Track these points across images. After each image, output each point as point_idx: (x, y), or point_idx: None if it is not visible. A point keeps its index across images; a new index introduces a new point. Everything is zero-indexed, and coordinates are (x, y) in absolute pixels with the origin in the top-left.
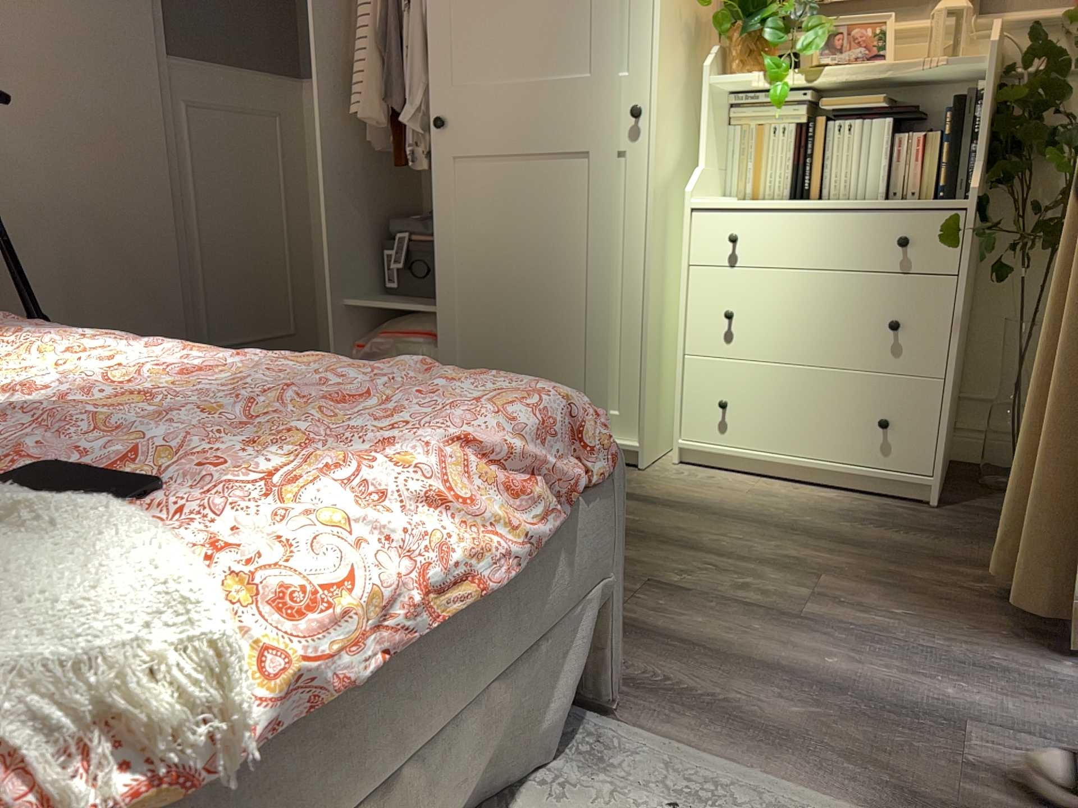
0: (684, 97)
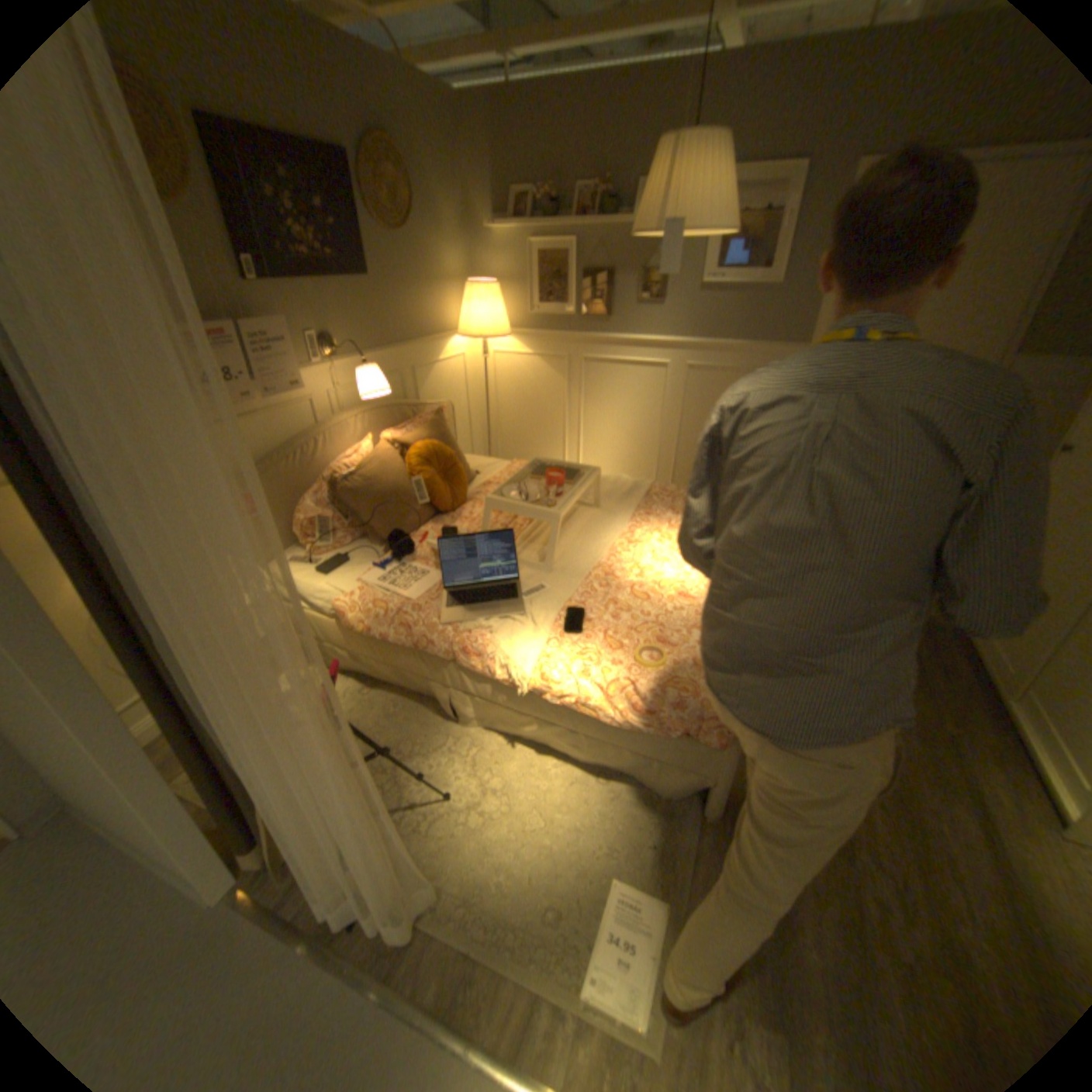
0: None
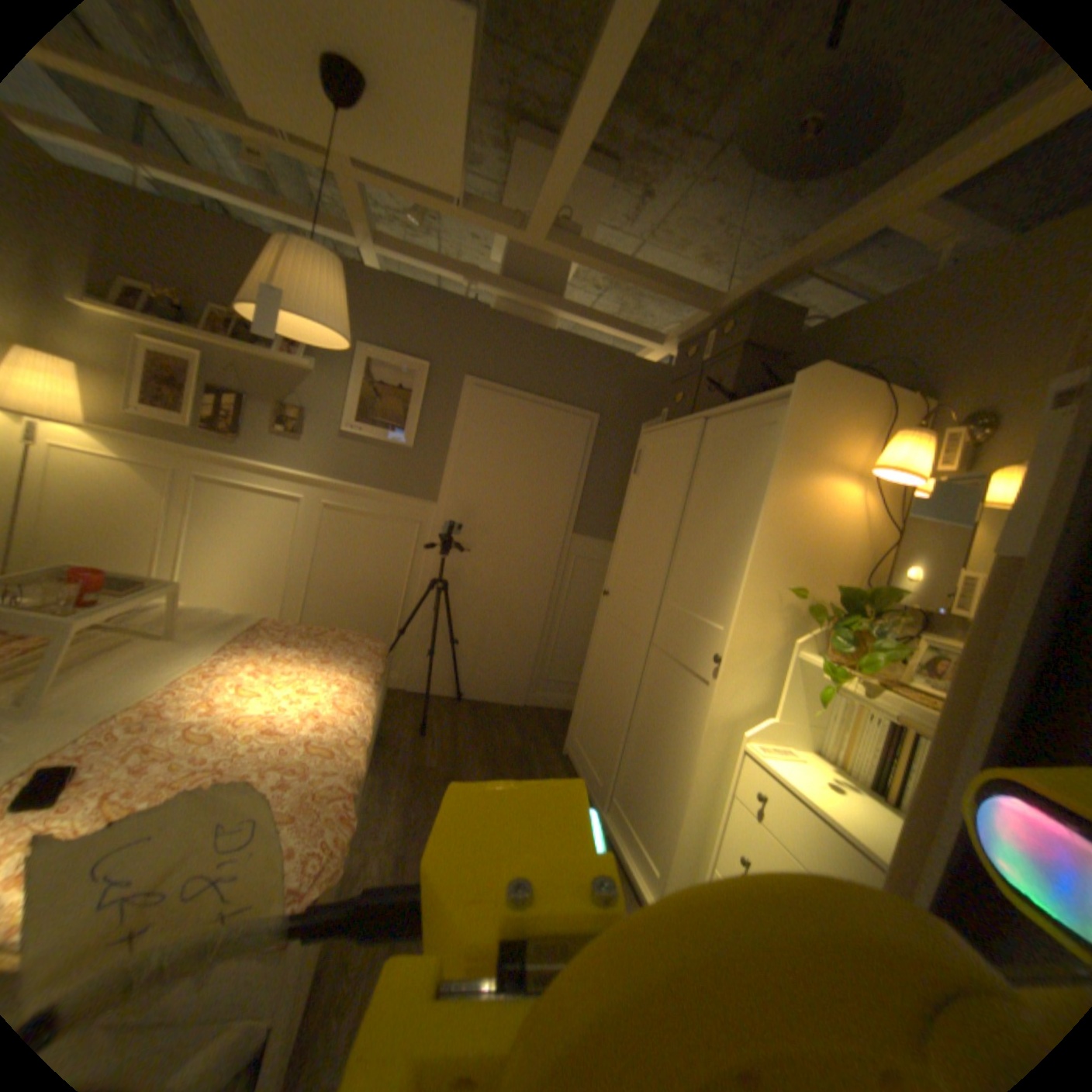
0: (781, 658)
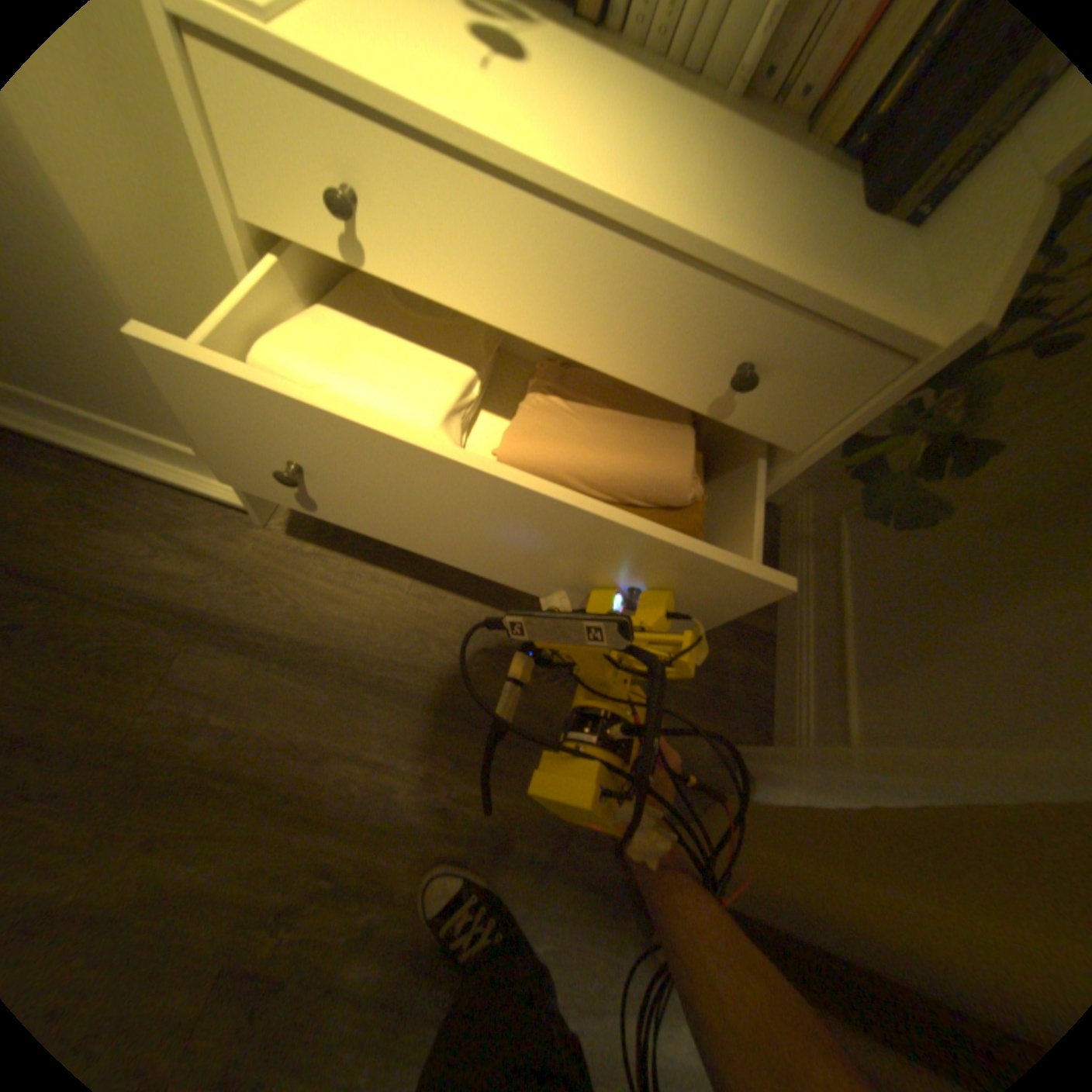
0: None
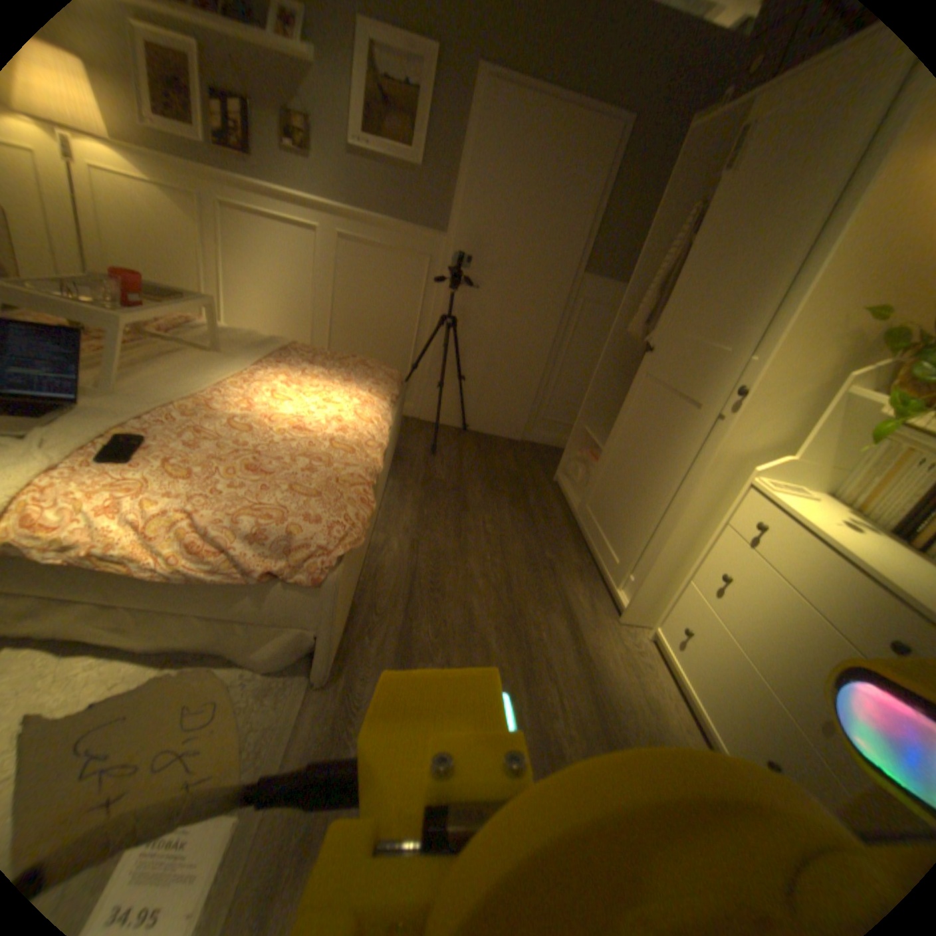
0: (822, 394)
